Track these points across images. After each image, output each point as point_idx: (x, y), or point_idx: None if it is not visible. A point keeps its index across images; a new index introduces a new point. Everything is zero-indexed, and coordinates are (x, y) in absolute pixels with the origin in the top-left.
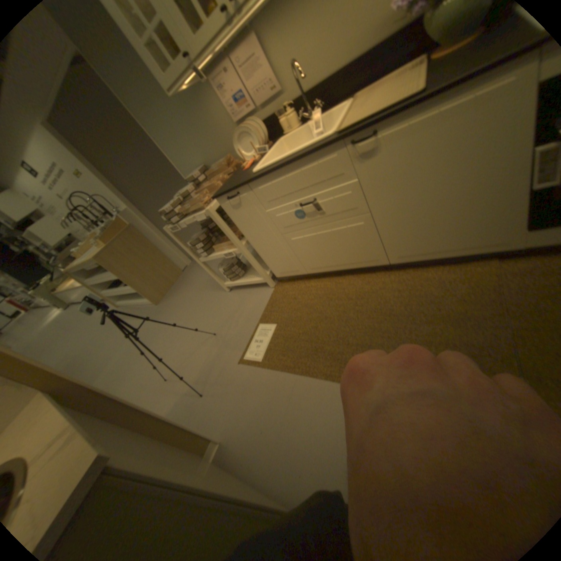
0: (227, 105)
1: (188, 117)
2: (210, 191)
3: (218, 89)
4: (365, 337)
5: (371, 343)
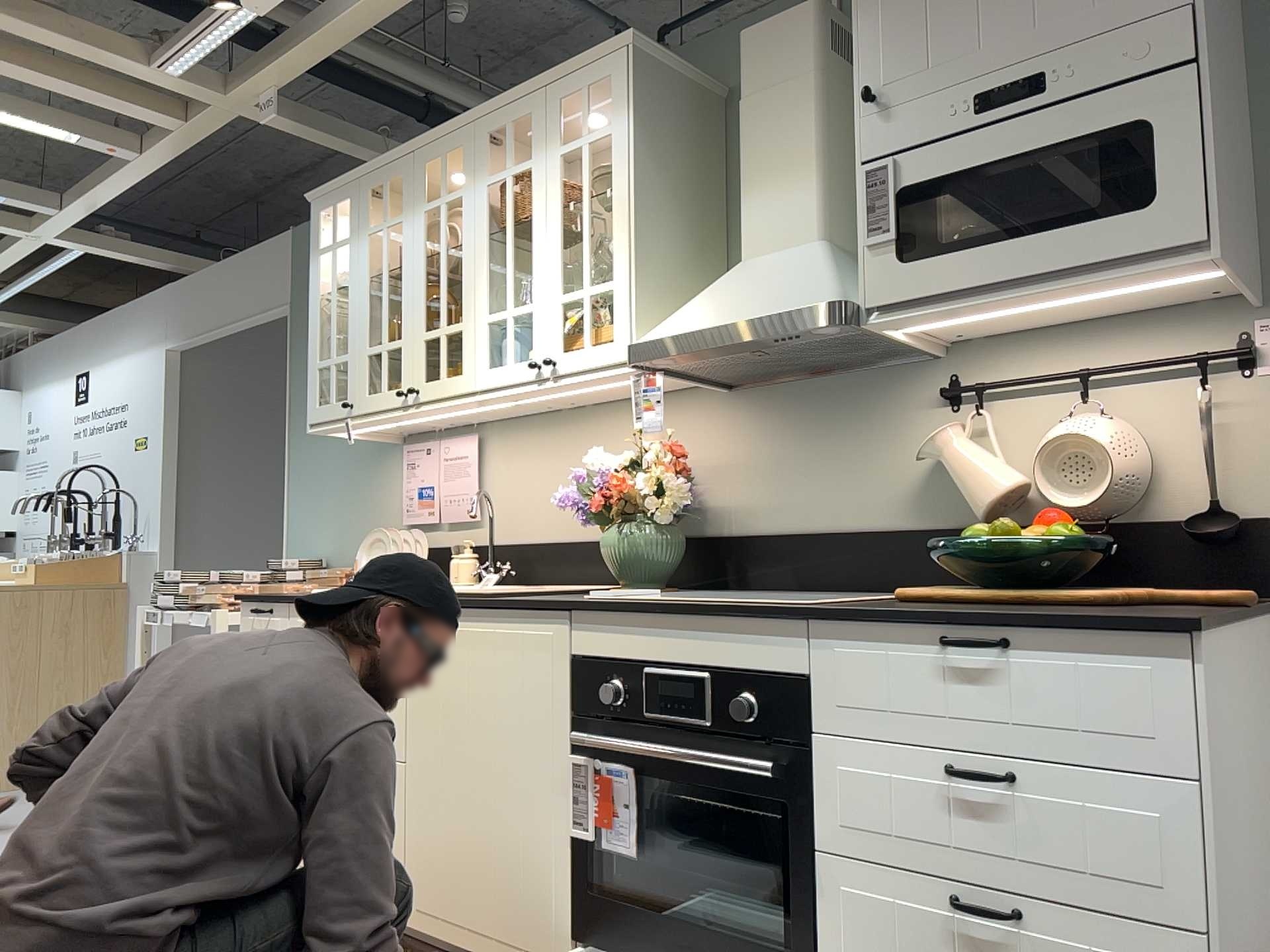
0: (404, 493)
1: (350, 474)
2: (257, 591)
3: (405, 466)
4: None
5: None
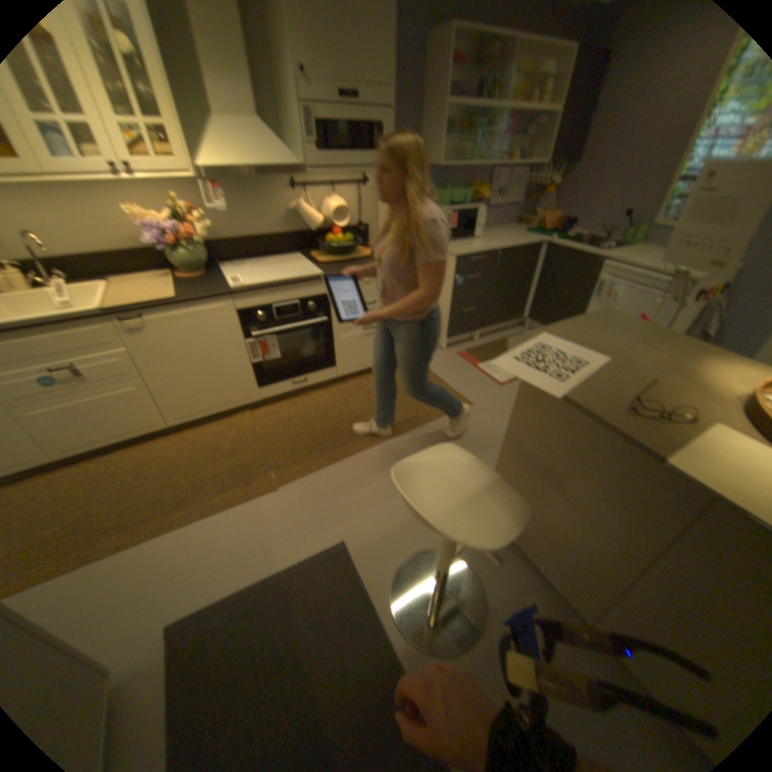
0: None
1: None
2: None
3: None
4: (157, 496)
5: (164, 498)
